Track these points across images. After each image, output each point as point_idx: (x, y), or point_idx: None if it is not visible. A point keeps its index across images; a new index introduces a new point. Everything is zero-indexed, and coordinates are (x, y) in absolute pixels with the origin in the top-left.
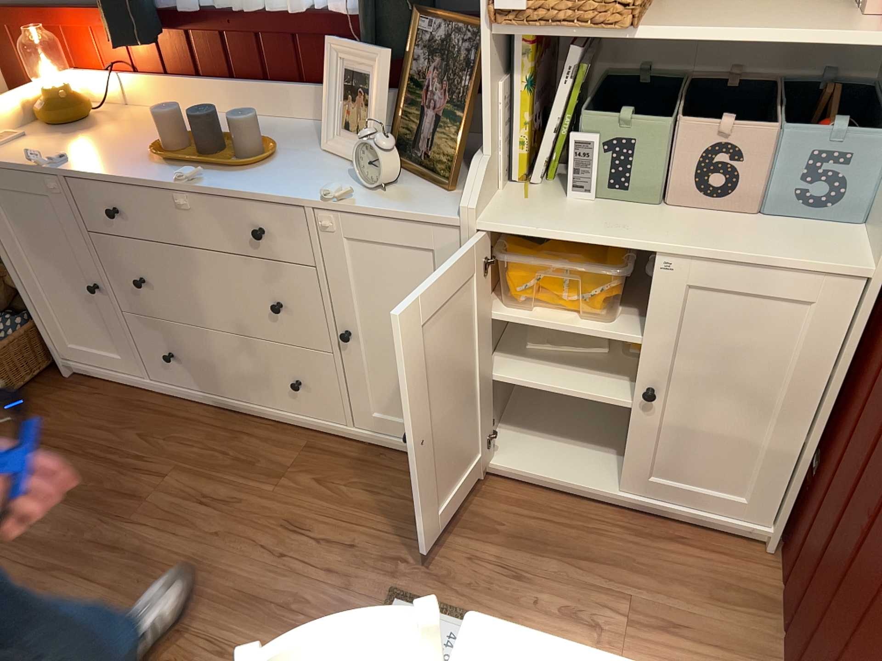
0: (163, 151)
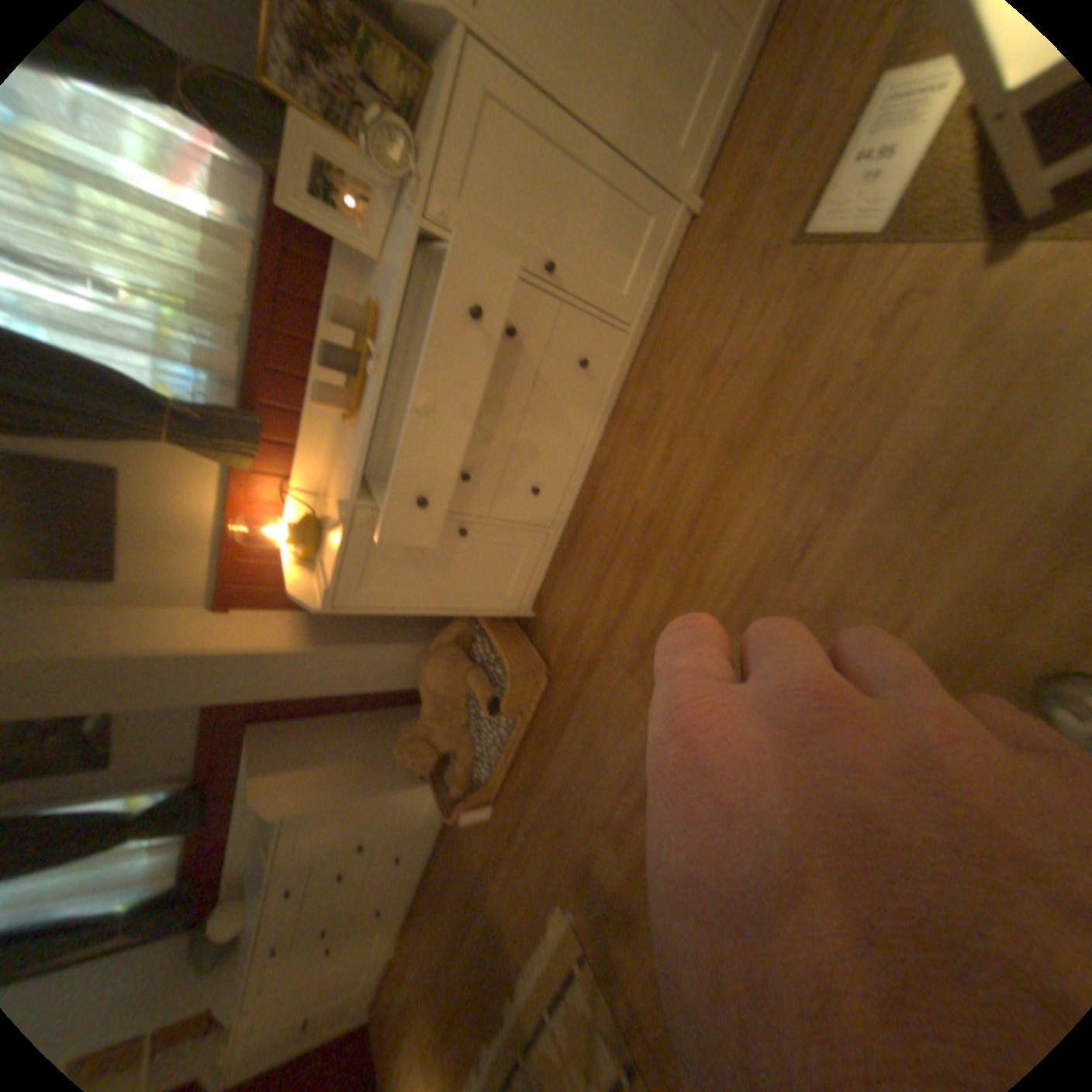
0: (341, 408)
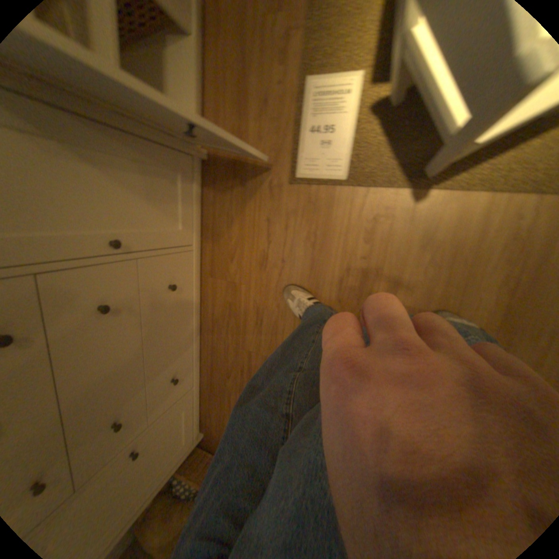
0: None
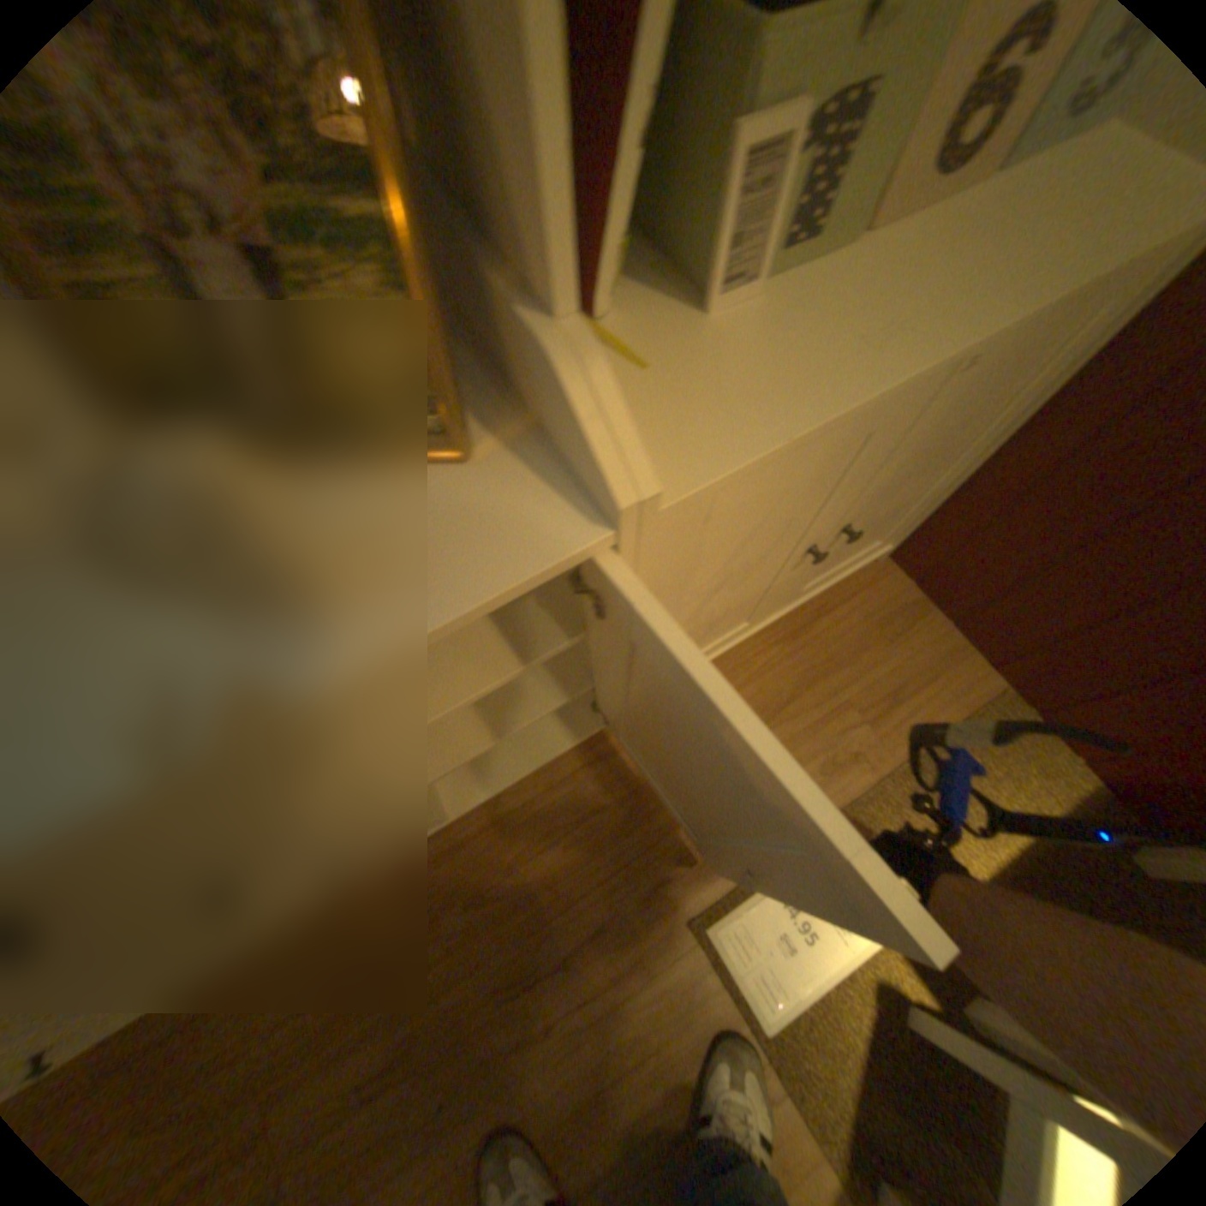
0: None
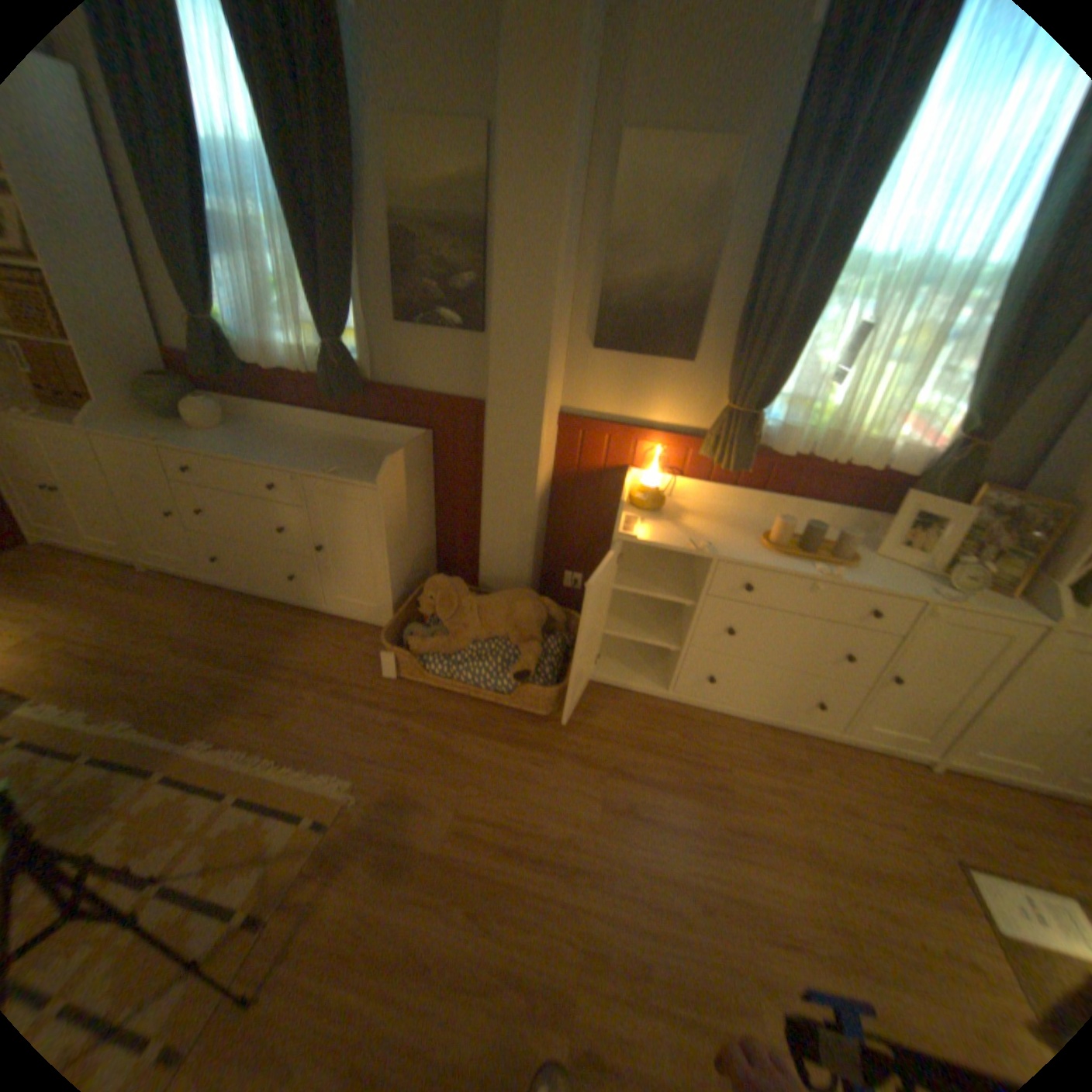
0: (774, 544)
